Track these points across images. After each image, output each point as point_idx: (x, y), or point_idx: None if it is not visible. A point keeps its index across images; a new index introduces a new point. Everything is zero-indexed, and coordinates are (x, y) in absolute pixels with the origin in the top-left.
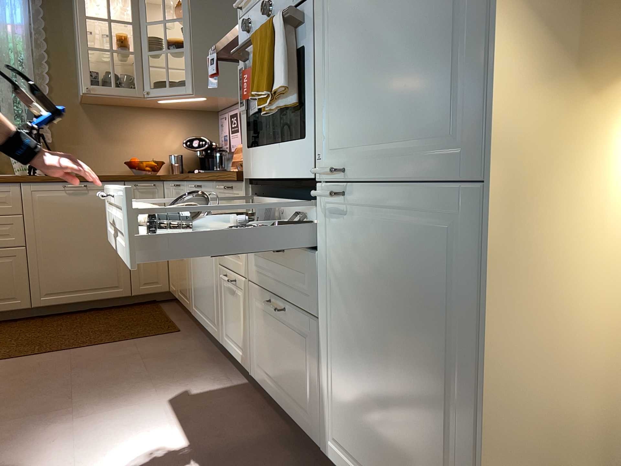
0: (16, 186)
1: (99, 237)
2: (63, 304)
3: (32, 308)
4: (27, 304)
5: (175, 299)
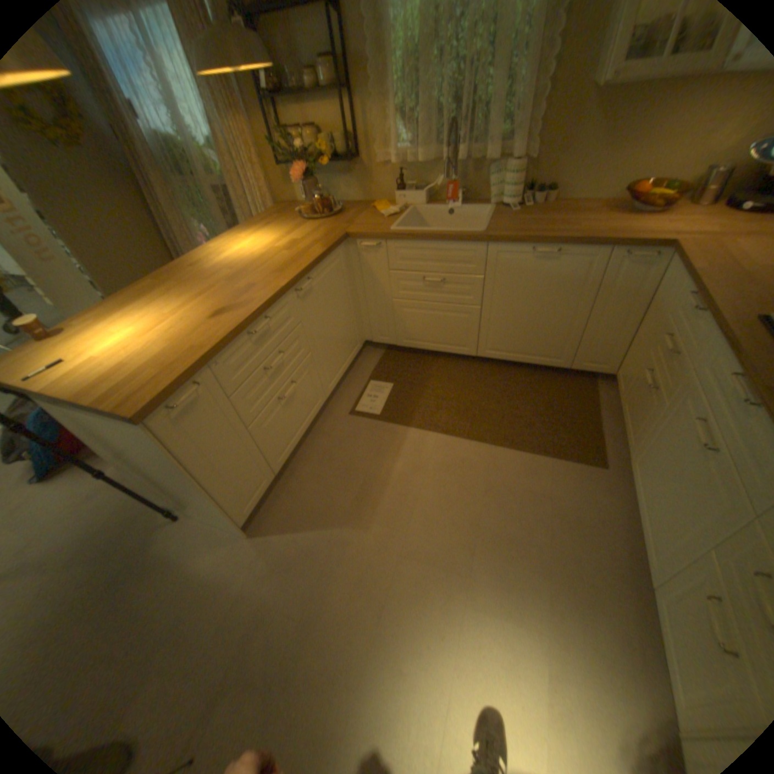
0: (482, 246)
1: (555, 309)
2: (502, 360)
3: (476, 355)
4: (472, 353)
5: (618, 378)
